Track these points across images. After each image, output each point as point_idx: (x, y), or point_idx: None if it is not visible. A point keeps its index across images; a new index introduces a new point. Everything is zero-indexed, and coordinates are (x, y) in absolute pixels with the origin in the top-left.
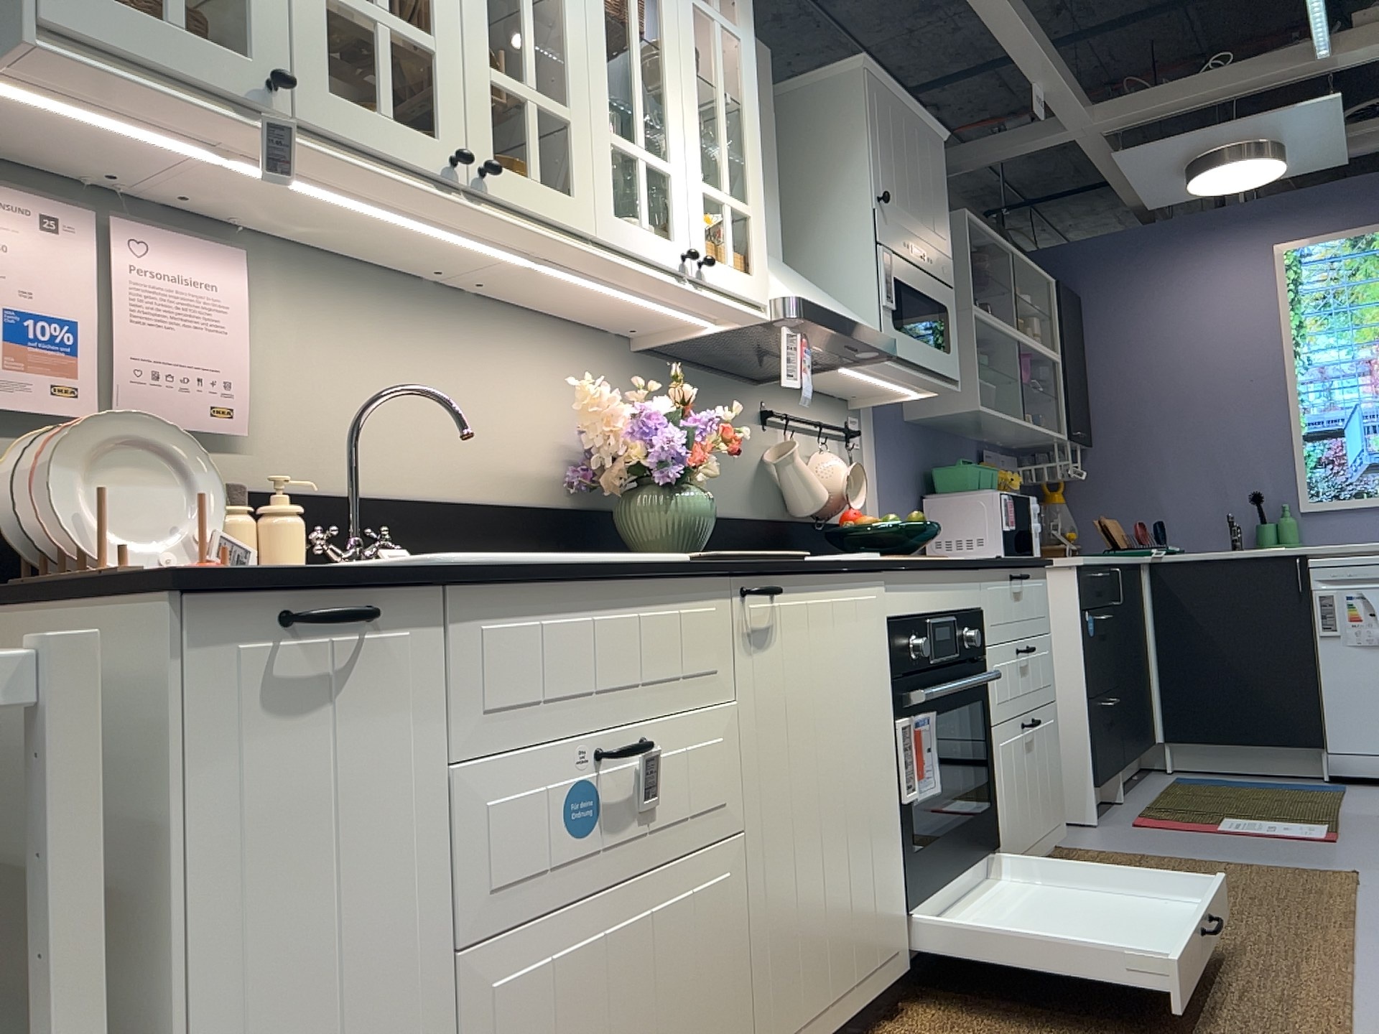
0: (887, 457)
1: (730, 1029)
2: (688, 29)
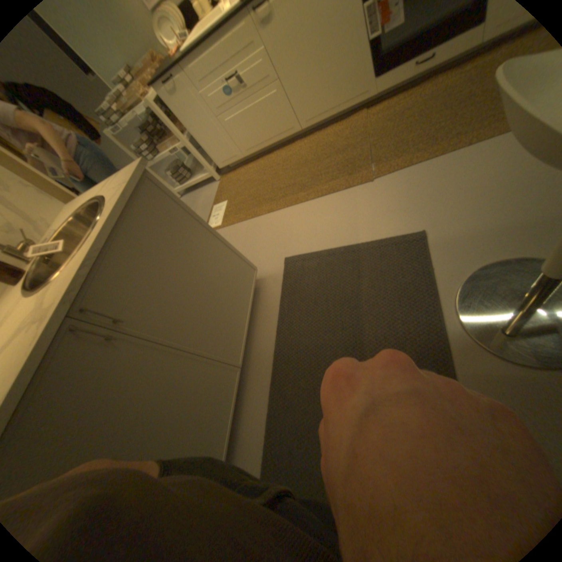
0: None
1: (288, 118)
2: None
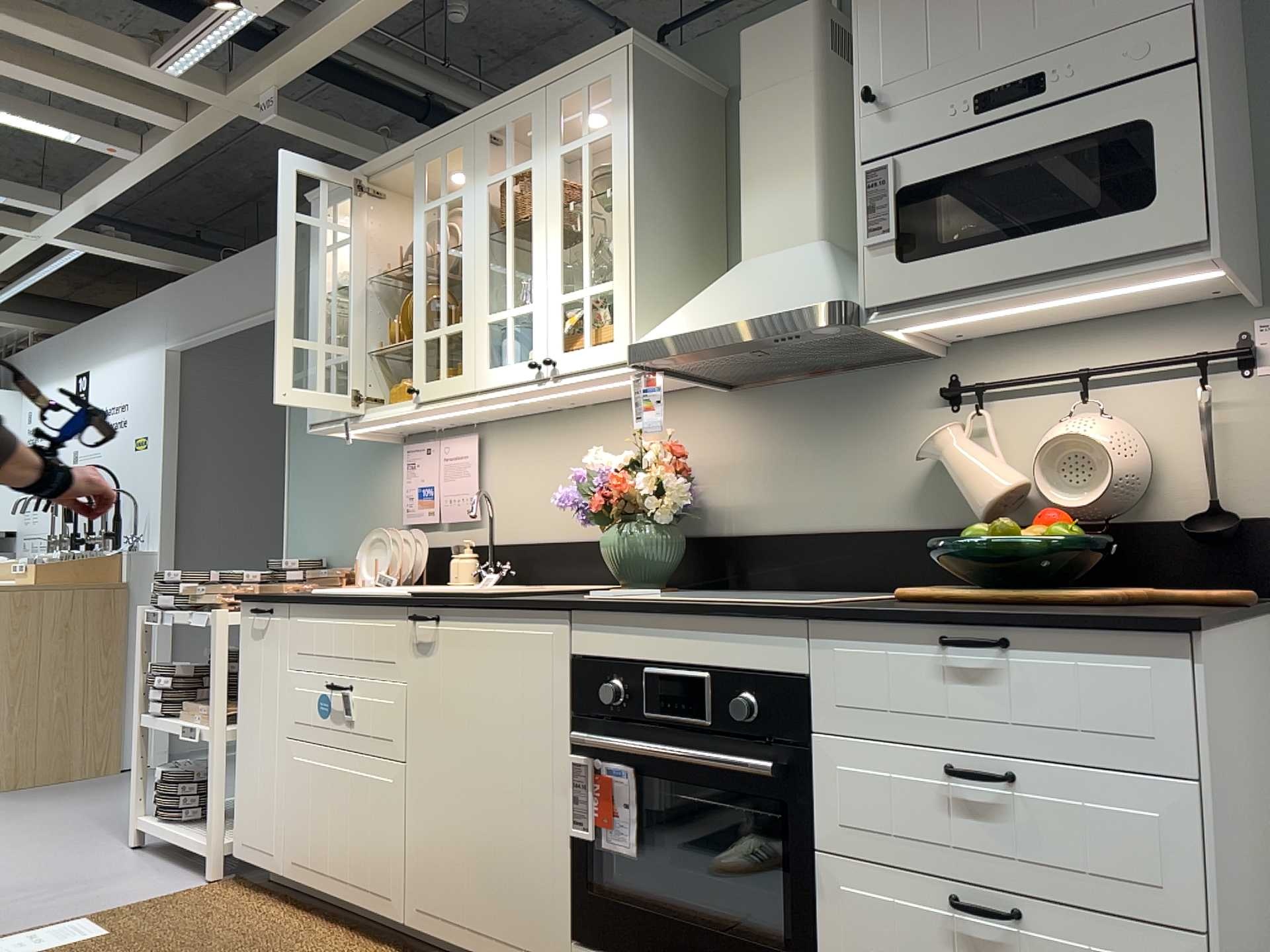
0: None
1: (386, 867)
2: (553, 181)
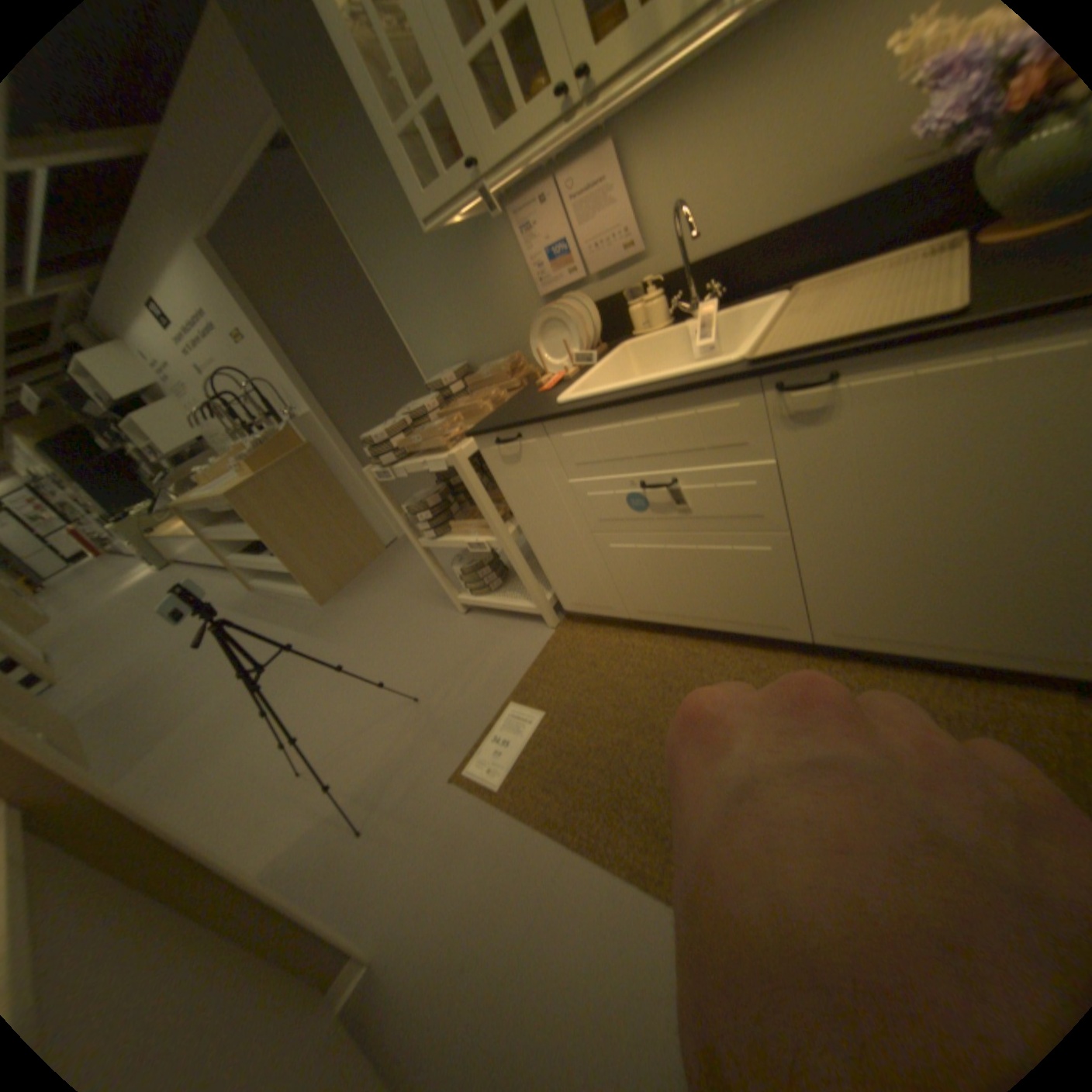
0: None
1: (779, 610)
2: None
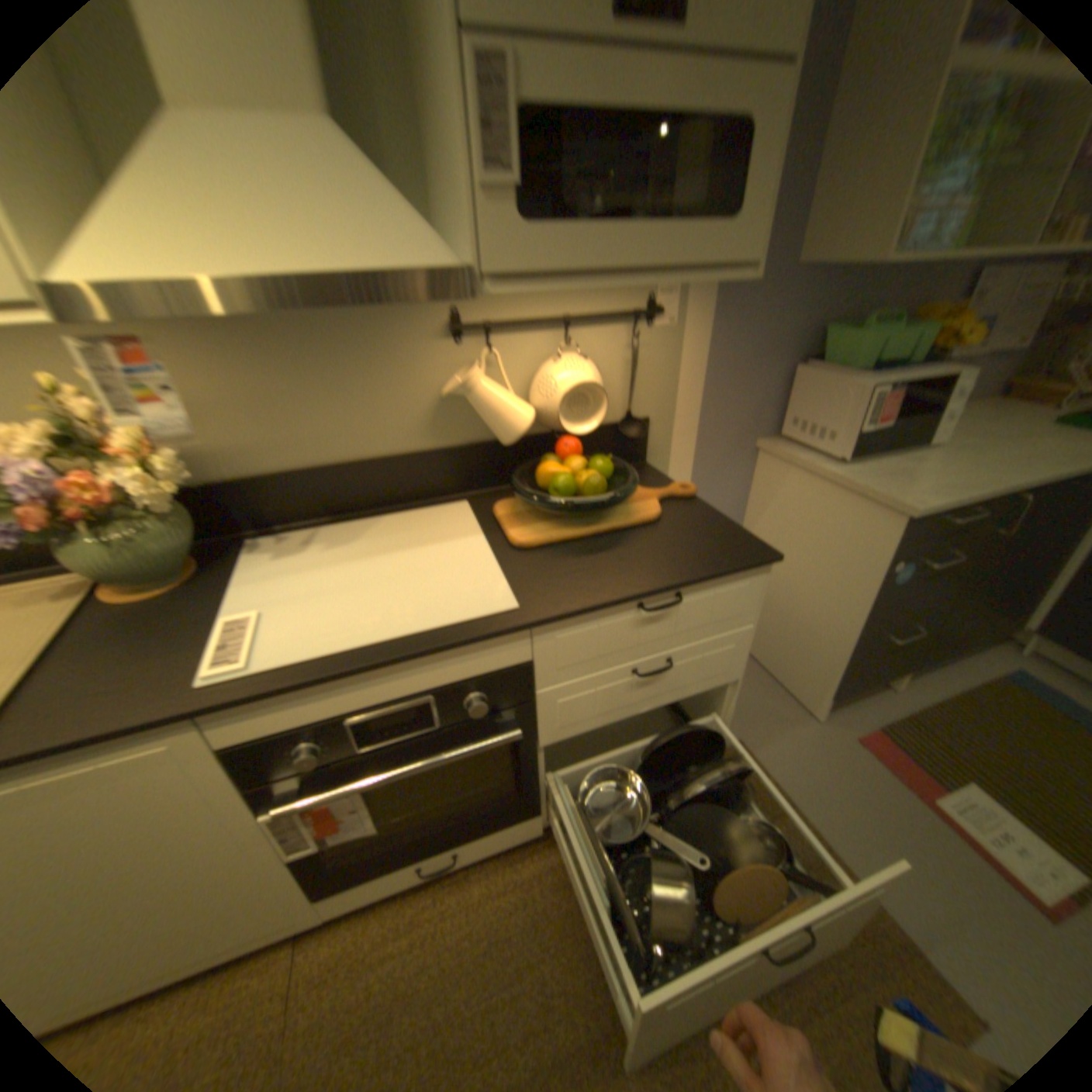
0: (731, 322)
1: None
2: None
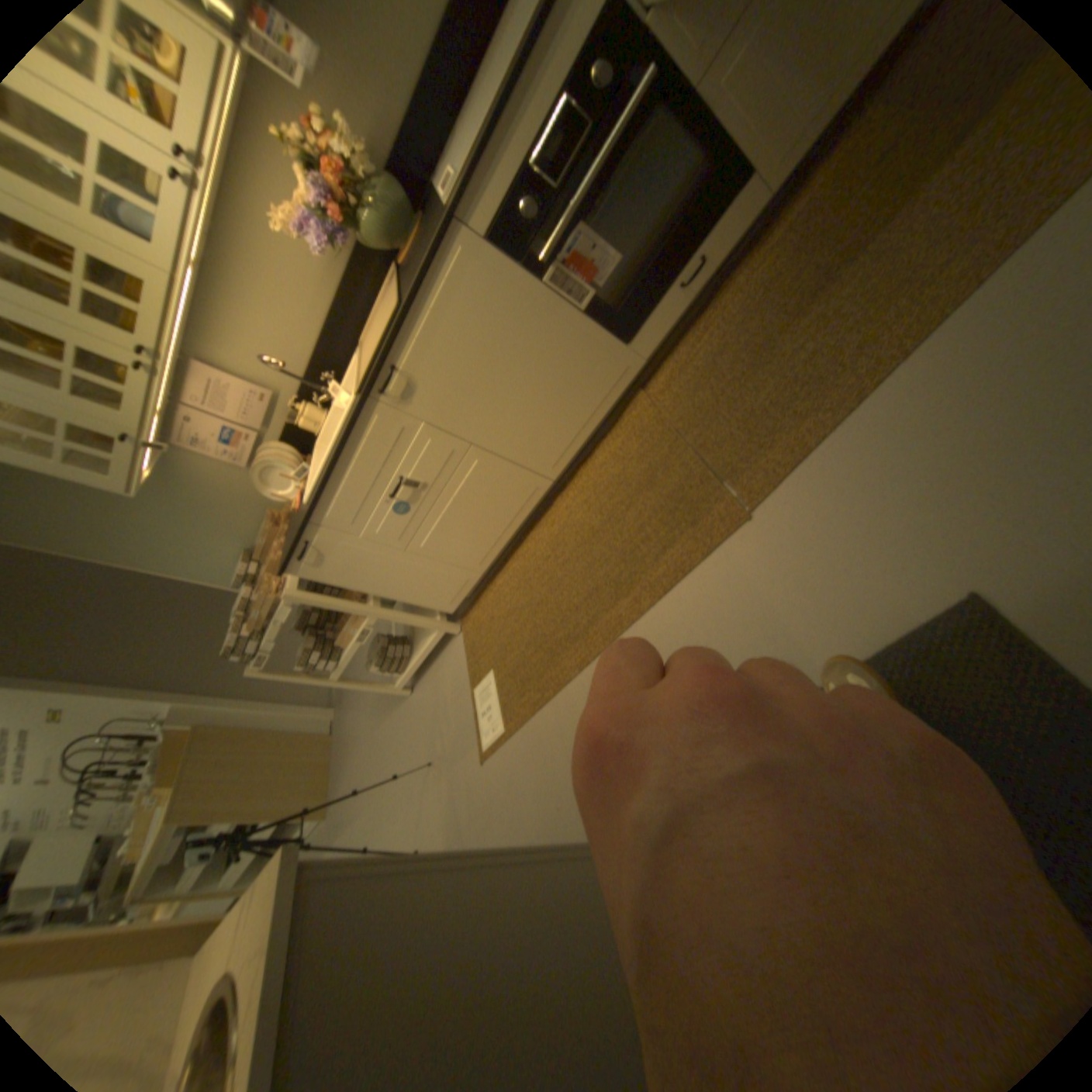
0: None
1: (522, 483)
2: None
